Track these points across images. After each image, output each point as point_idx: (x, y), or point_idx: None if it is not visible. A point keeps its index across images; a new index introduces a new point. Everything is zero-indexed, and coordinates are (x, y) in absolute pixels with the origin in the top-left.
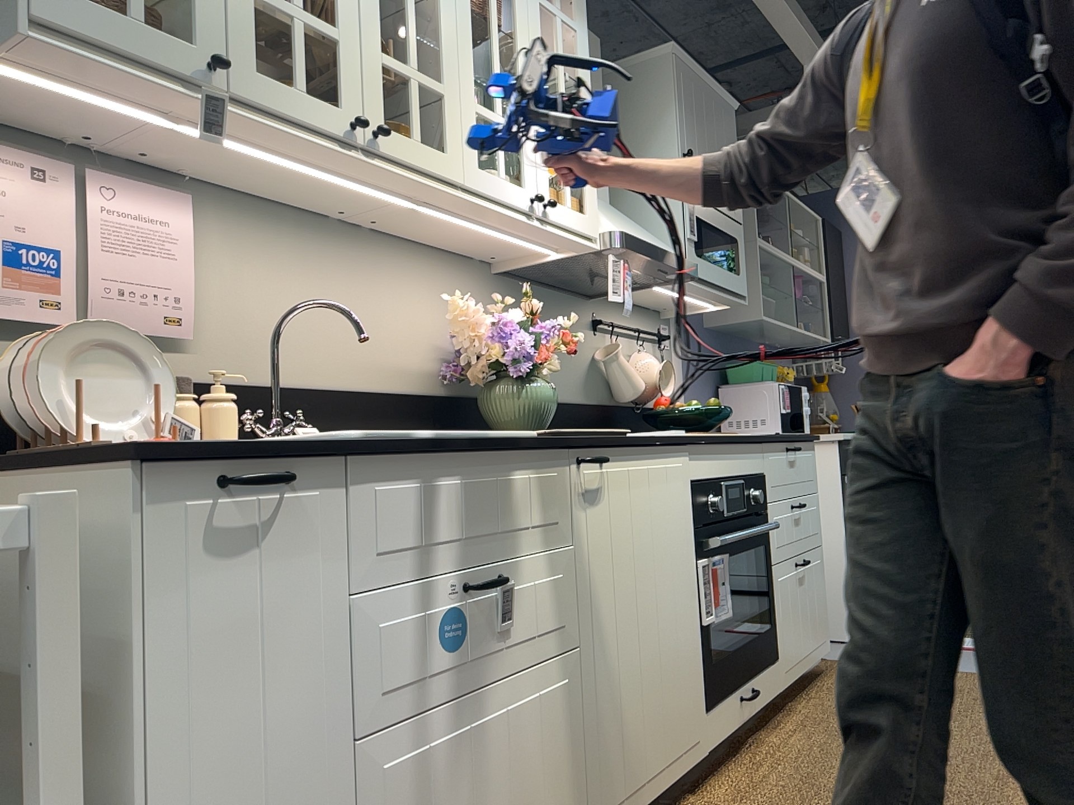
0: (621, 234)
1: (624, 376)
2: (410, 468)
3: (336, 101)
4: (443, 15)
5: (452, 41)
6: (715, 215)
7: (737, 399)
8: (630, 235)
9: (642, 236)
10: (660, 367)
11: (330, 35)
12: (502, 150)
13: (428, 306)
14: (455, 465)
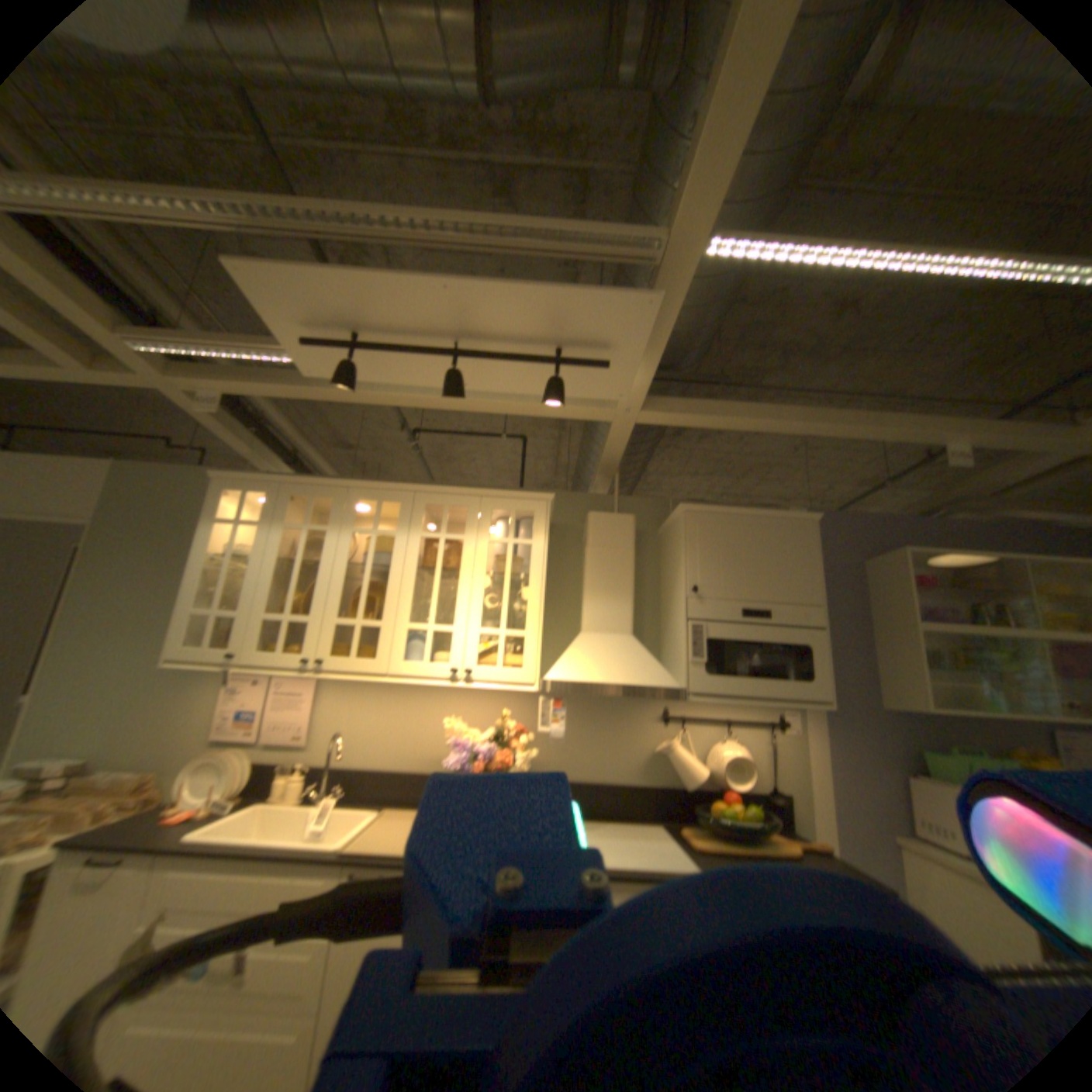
0: (546, 681)
1: (680, 767)
2: (200, 863)
3: (303, 651)
4: (391, 582)
5: (395, 594)
6: (751, 630)
7: (928, 795)
8: (558, 680)
9: (600, 672)
10: (732, 761)
11: (306, 620)
12: (430, 644)
13: (469, 716)
14: (233, 865)
